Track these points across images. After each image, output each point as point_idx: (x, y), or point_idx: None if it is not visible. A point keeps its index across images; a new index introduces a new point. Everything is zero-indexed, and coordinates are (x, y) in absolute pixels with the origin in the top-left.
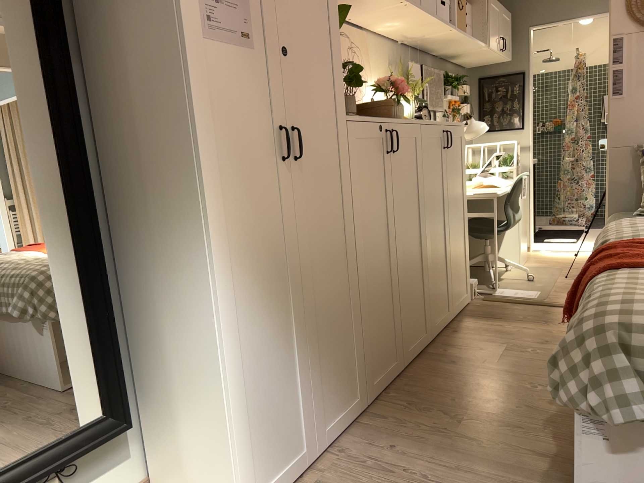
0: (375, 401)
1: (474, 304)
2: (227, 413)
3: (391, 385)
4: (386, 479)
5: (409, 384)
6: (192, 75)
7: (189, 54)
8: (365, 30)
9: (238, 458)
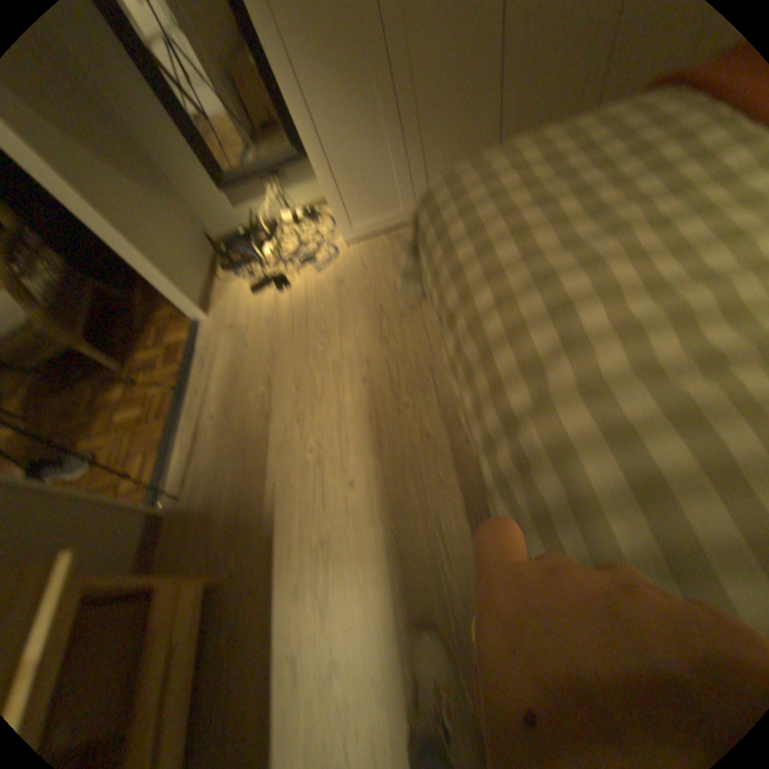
0: None
1: None
2: (313, 160)
3: None
4: None
5: None
6: None
7: None
8: None
9: (331, 194)
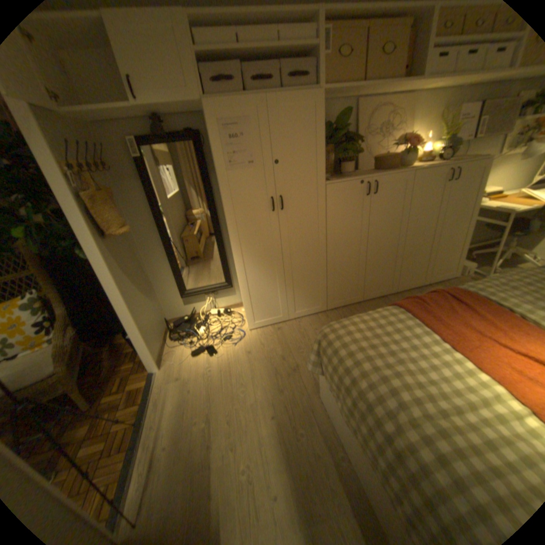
0: (335, 309)
1: (460, 280)
2: (242, 296)
3: (349, 305)
4: (302, 337)
5: (357, 309)
6: (223, 188)
7: (222, 180)
8: (415, 92)
9: (247, 309)
